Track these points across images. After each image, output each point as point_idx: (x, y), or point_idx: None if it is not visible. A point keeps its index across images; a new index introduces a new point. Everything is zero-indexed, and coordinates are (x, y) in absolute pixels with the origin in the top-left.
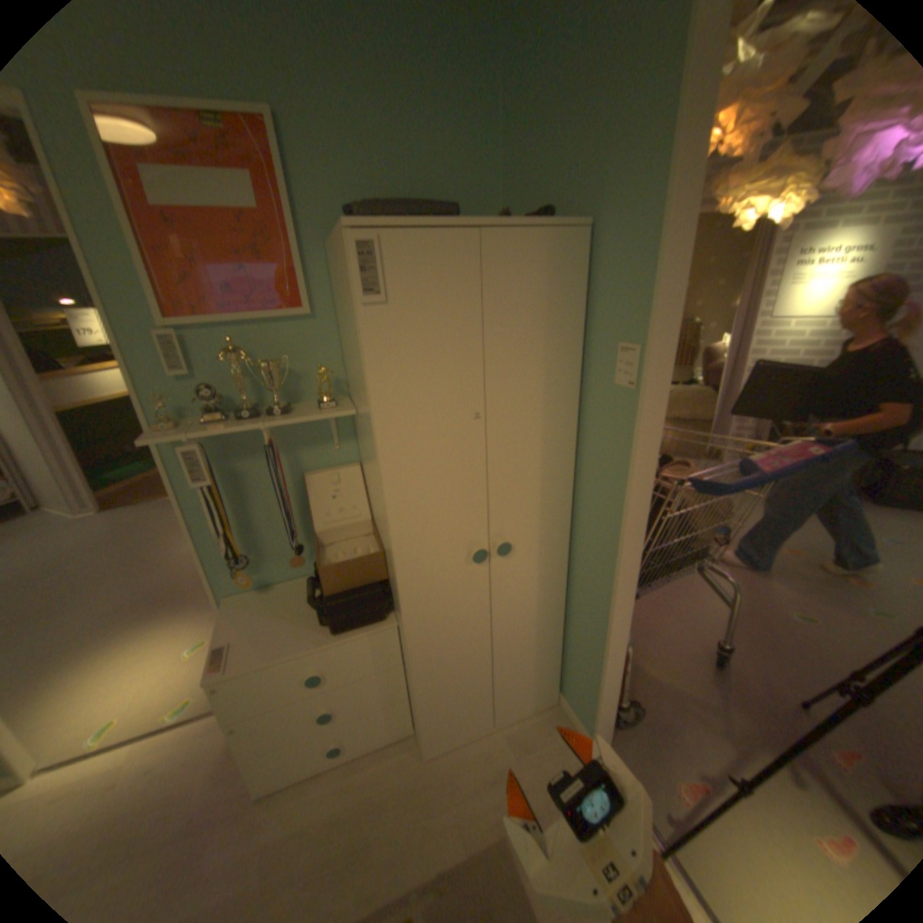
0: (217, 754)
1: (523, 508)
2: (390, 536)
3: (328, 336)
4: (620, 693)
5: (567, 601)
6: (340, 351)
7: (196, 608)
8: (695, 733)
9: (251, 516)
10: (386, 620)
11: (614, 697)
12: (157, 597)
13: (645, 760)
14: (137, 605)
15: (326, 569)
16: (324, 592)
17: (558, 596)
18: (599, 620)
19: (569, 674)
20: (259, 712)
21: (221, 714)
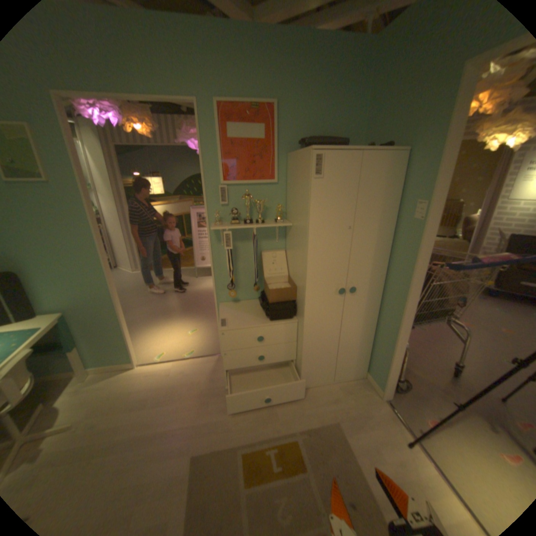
0: (208, 371)
1: (363, 272)
2: (305, 276)
3: (281, 192)
4: (400, 369)
5: (377, 323)
6: (285, 199)
7: (191, 315)
8: (438, 401)
9: (237, 268)
10: (293, 318)
11: (397, 370)
12: (173, 309)
13: (410, 407)
14: (165, 311)
15: (272, 290)
16: (269, 301)
17: (373, 319)
18: (394, 330)
19: (374, 361)
20: (236, 348)
21: (223, 345)
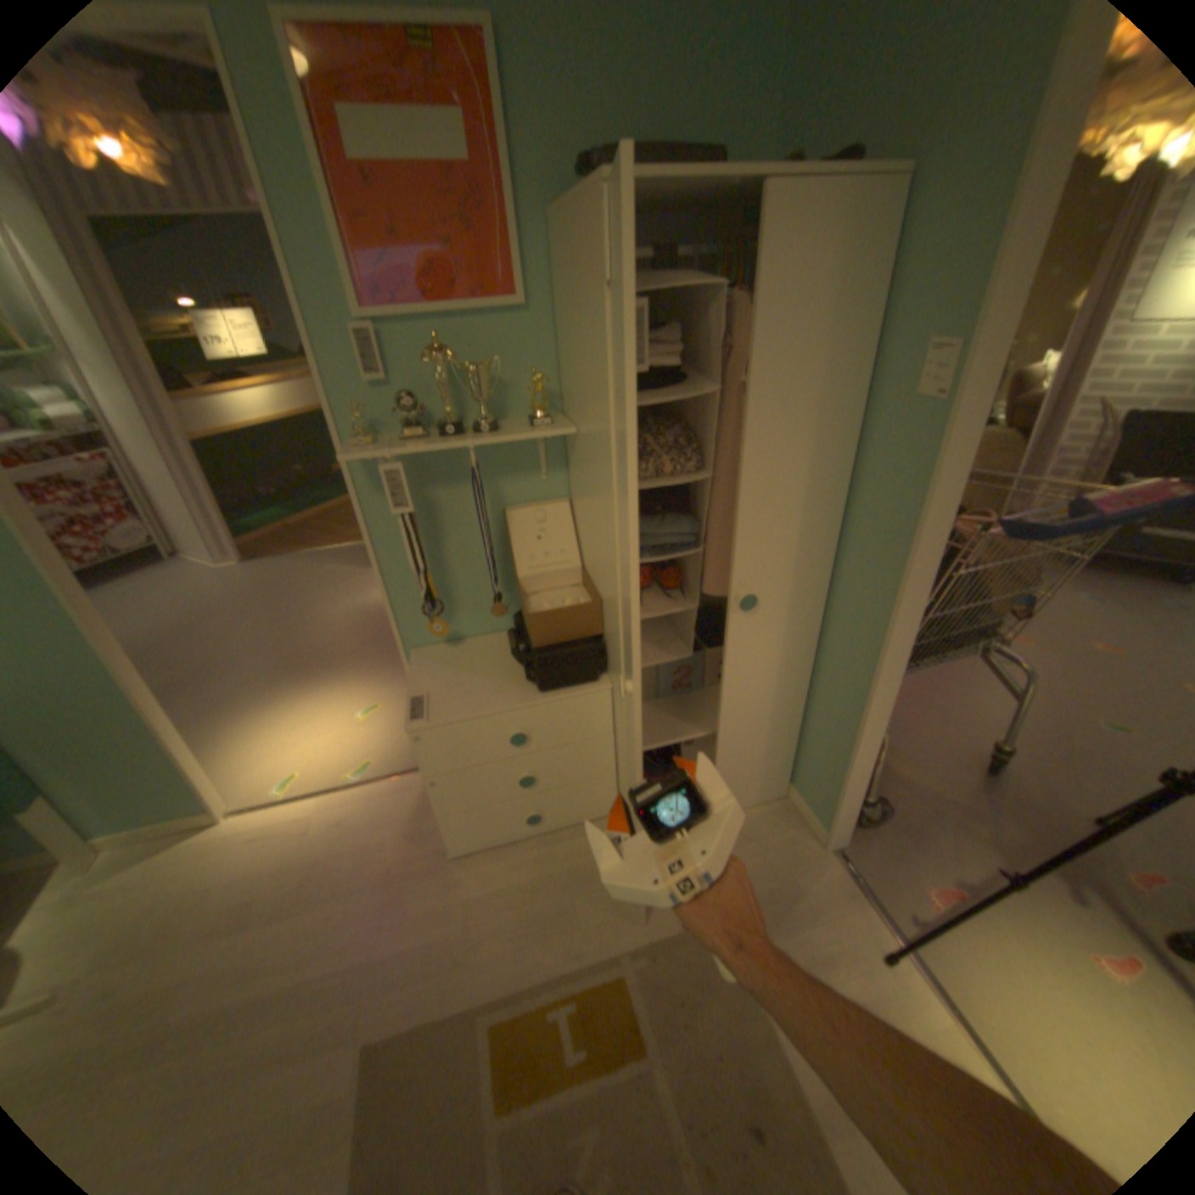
0: (406, 814)
1: (775, 554)
2: (618, 577)
3: (542, 334)
4: (869, 782)
5: (812, 674)
6: (555, 354)
7: (362, 669)
8: (953, 839)
9: (444, 556)
10: (599, 680)
11: (862, 785)
12: (318, 656)
13: (888, 861)
14: (298, 662)
15: (537, 616)
16: (532, 642)
17: (803, 667)
18: (855, 695)
19: (805, 761)
20: (460, 767)
21: (422, 763)
